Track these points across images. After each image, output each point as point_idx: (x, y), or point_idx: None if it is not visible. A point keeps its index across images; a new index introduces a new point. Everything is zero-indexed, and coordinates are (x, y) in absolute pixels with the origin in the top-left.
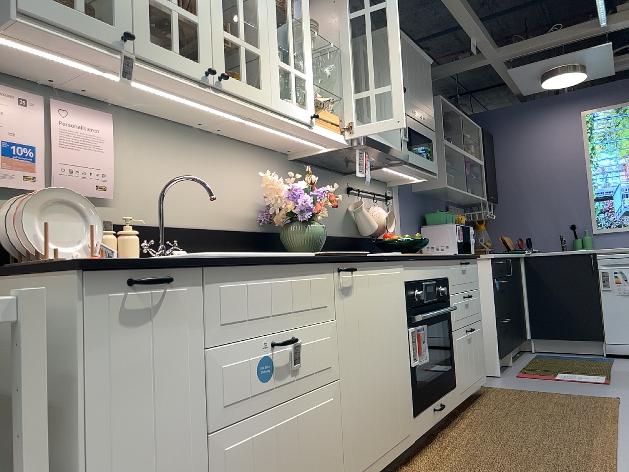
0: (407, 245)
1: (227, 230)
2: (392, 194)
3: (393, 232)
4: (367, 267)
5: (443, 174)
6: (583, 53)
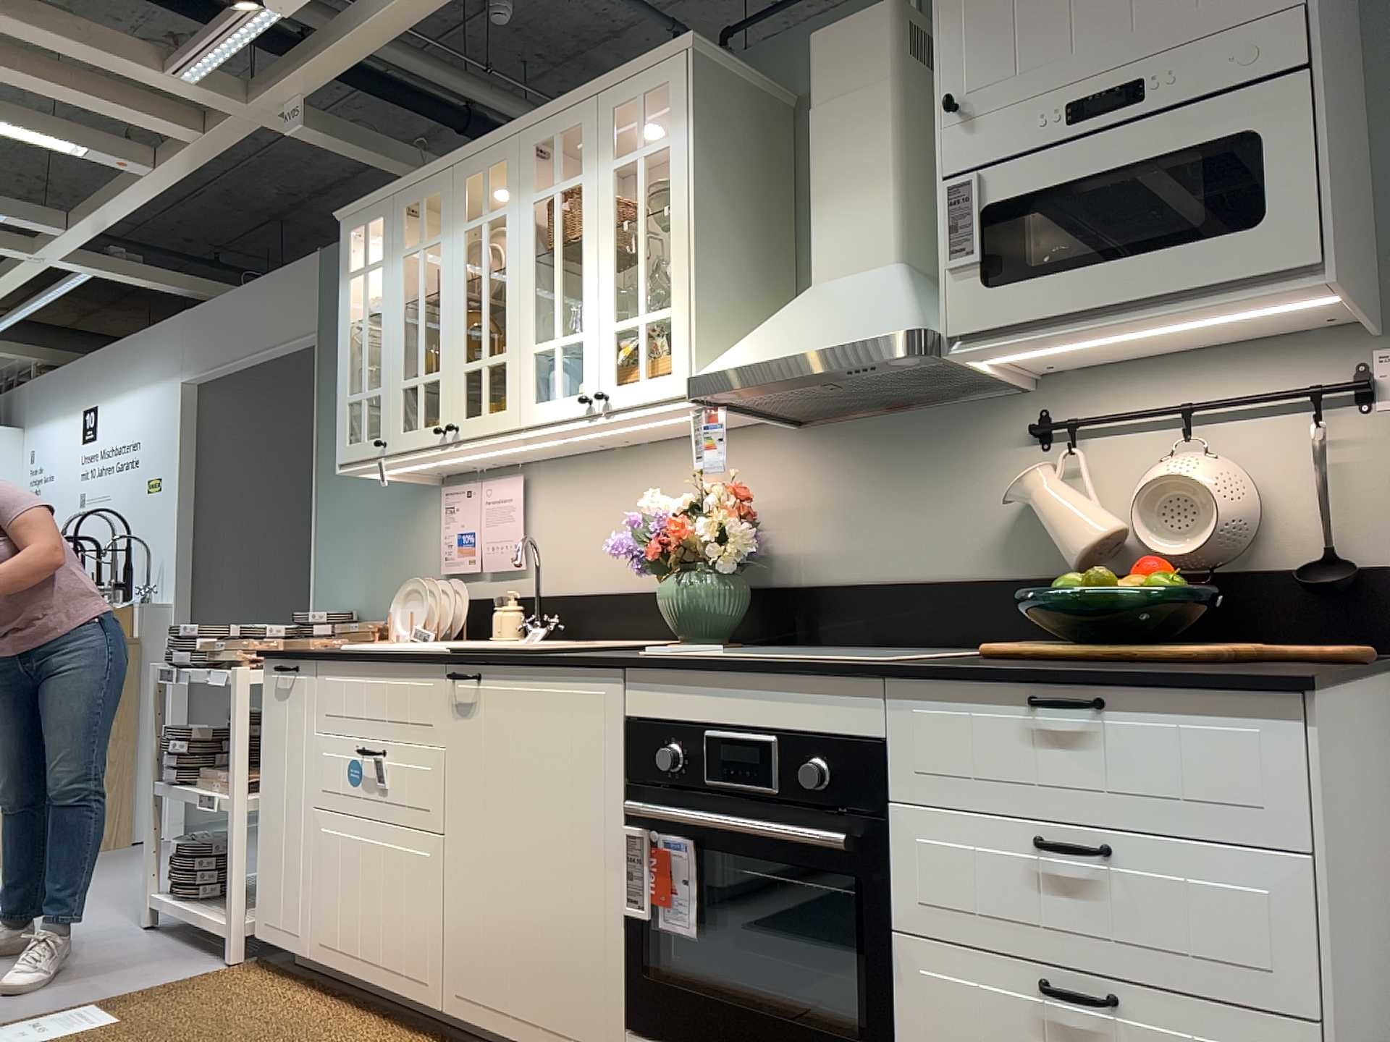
0: (1065, 608)
1: (654, 592)
2: None
3: None
4: (510, 675)
5: None
6: None
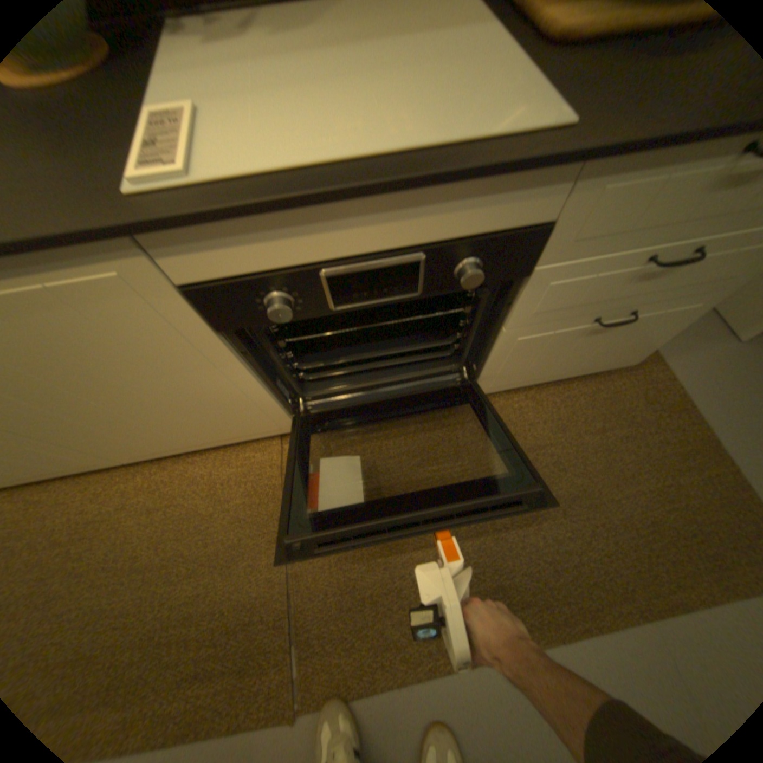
0: None
1: None
2: None
3: None
4: None
5: None
6: None
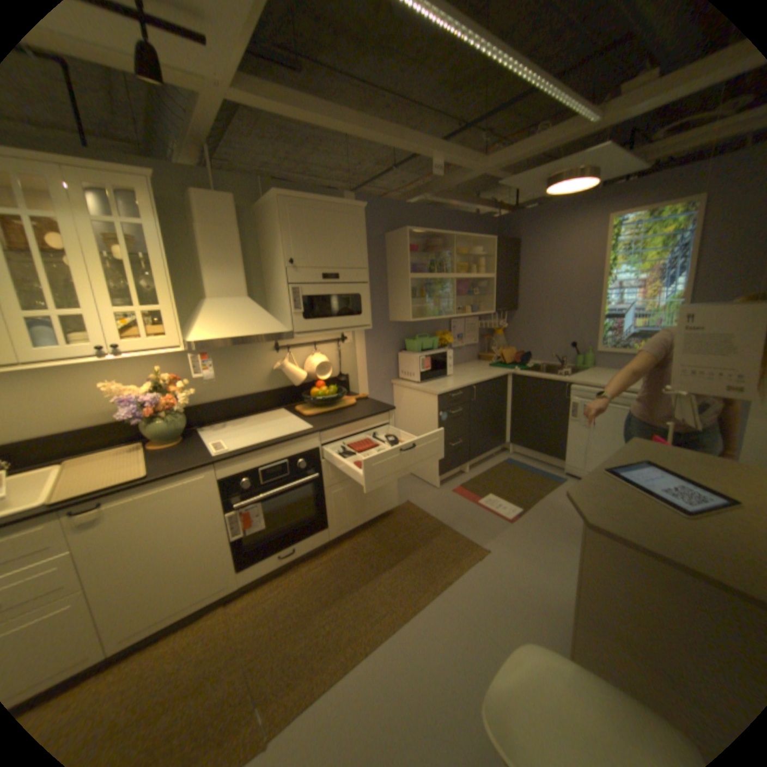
0: (319, 400)
1: (91, 427)
2: (350, 333)
3: (350, 368)
4: (130, 493)
5: (412, 307)
6: (578, 157)
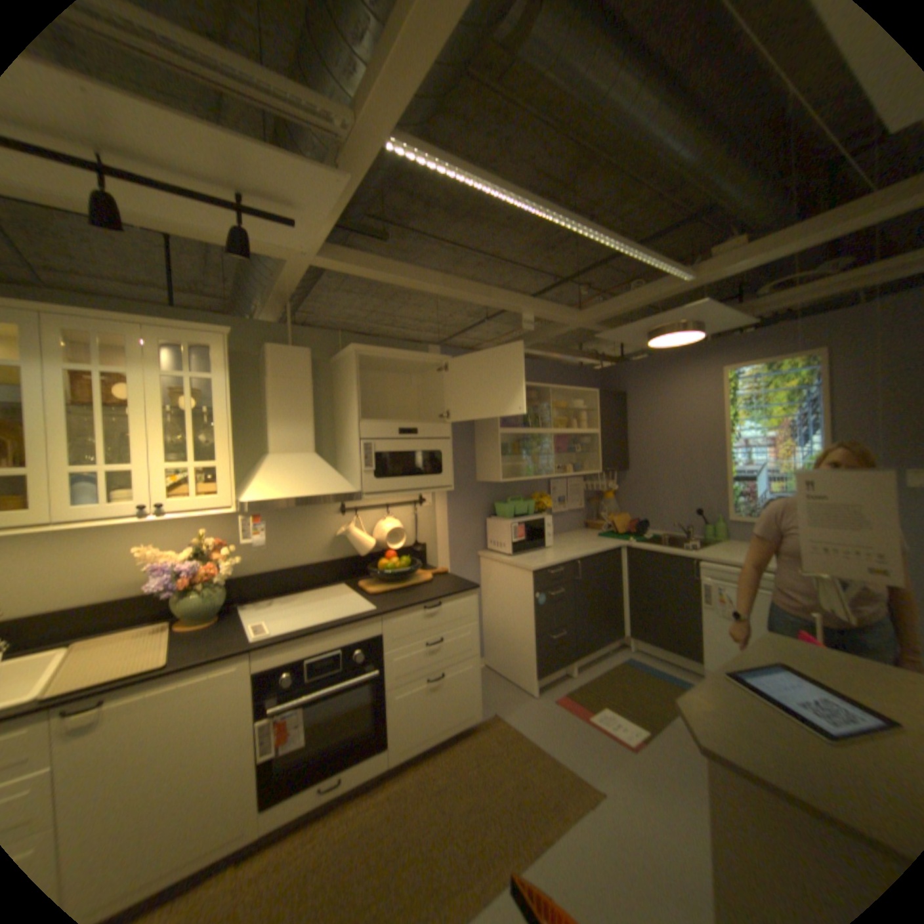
0: (387, 573)
1: (115, 599)
2: (430, 493)
3: (427, 534)
4: (144, 686)
5: (502, 464)
6: (676, 312)
